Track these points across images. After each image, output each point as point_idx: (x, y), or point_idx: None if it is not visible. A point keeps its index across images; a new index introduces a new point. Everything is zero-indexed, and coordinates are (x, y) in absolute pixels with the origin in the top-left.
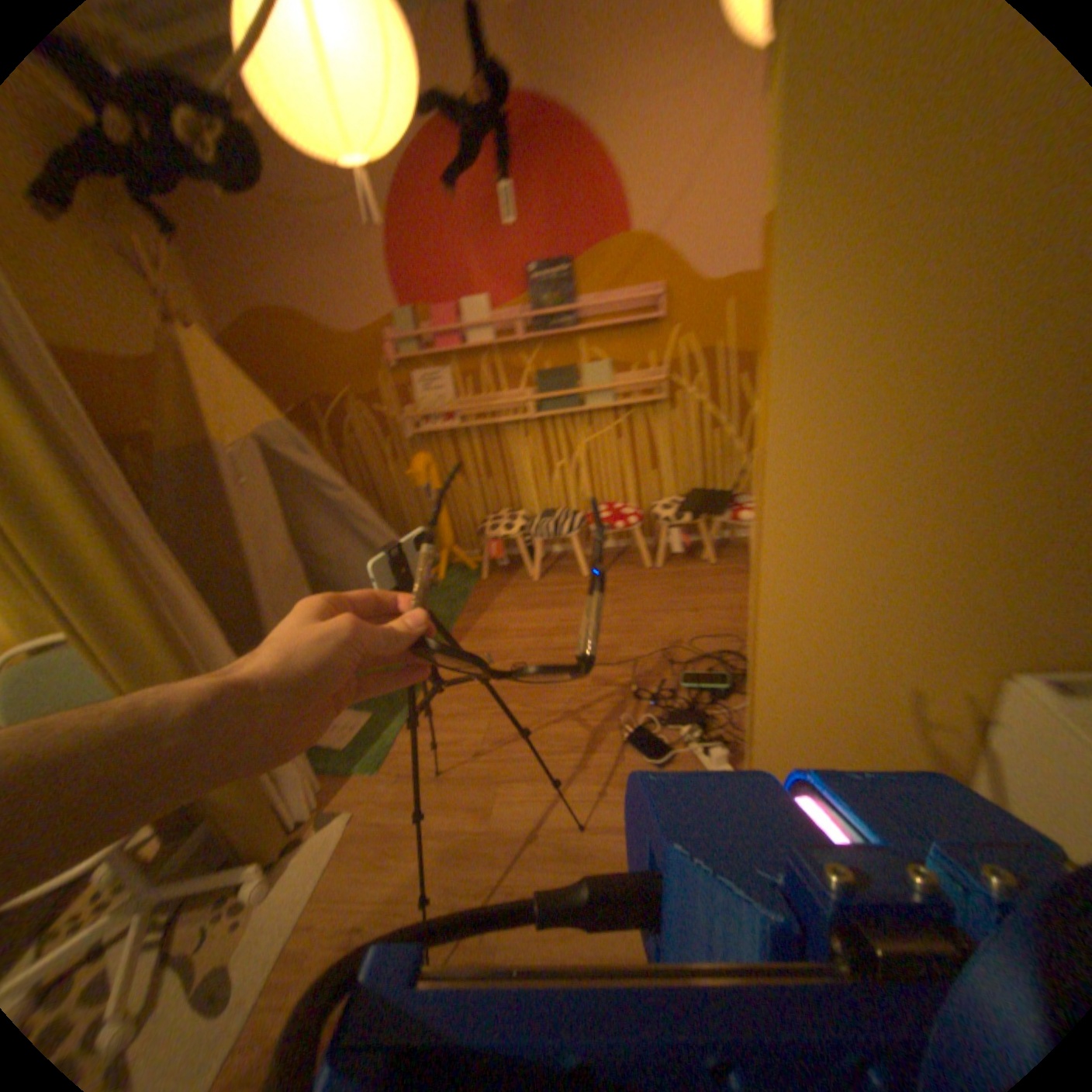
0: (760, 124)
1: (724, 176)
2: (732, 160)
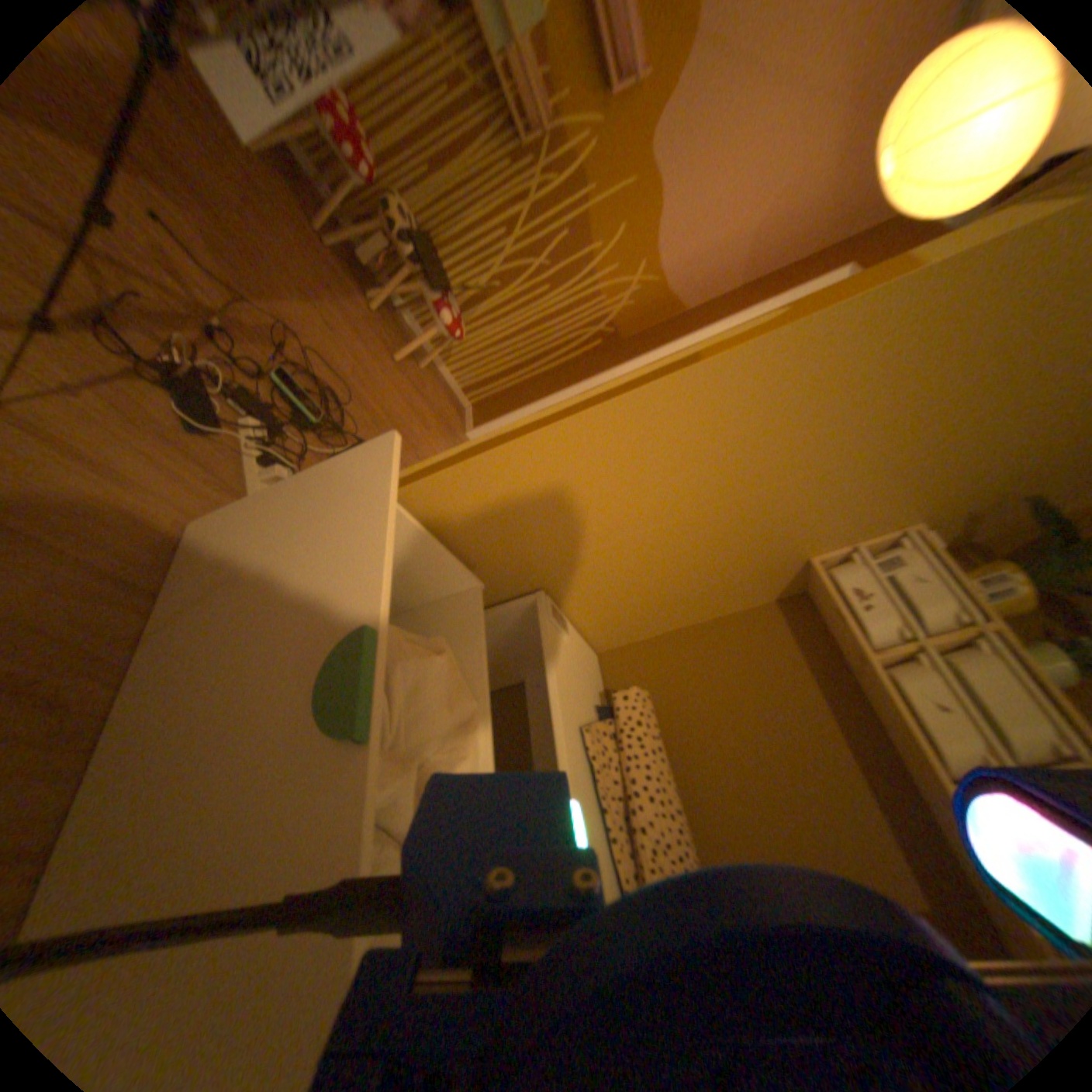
0: (780, 140)
1: (742, 118)
2: (755, 122)
